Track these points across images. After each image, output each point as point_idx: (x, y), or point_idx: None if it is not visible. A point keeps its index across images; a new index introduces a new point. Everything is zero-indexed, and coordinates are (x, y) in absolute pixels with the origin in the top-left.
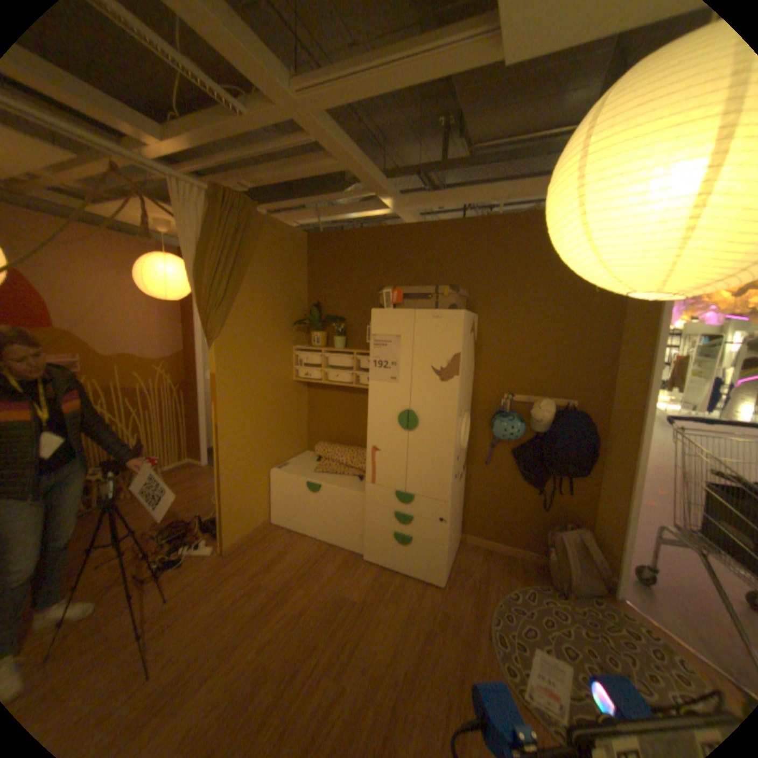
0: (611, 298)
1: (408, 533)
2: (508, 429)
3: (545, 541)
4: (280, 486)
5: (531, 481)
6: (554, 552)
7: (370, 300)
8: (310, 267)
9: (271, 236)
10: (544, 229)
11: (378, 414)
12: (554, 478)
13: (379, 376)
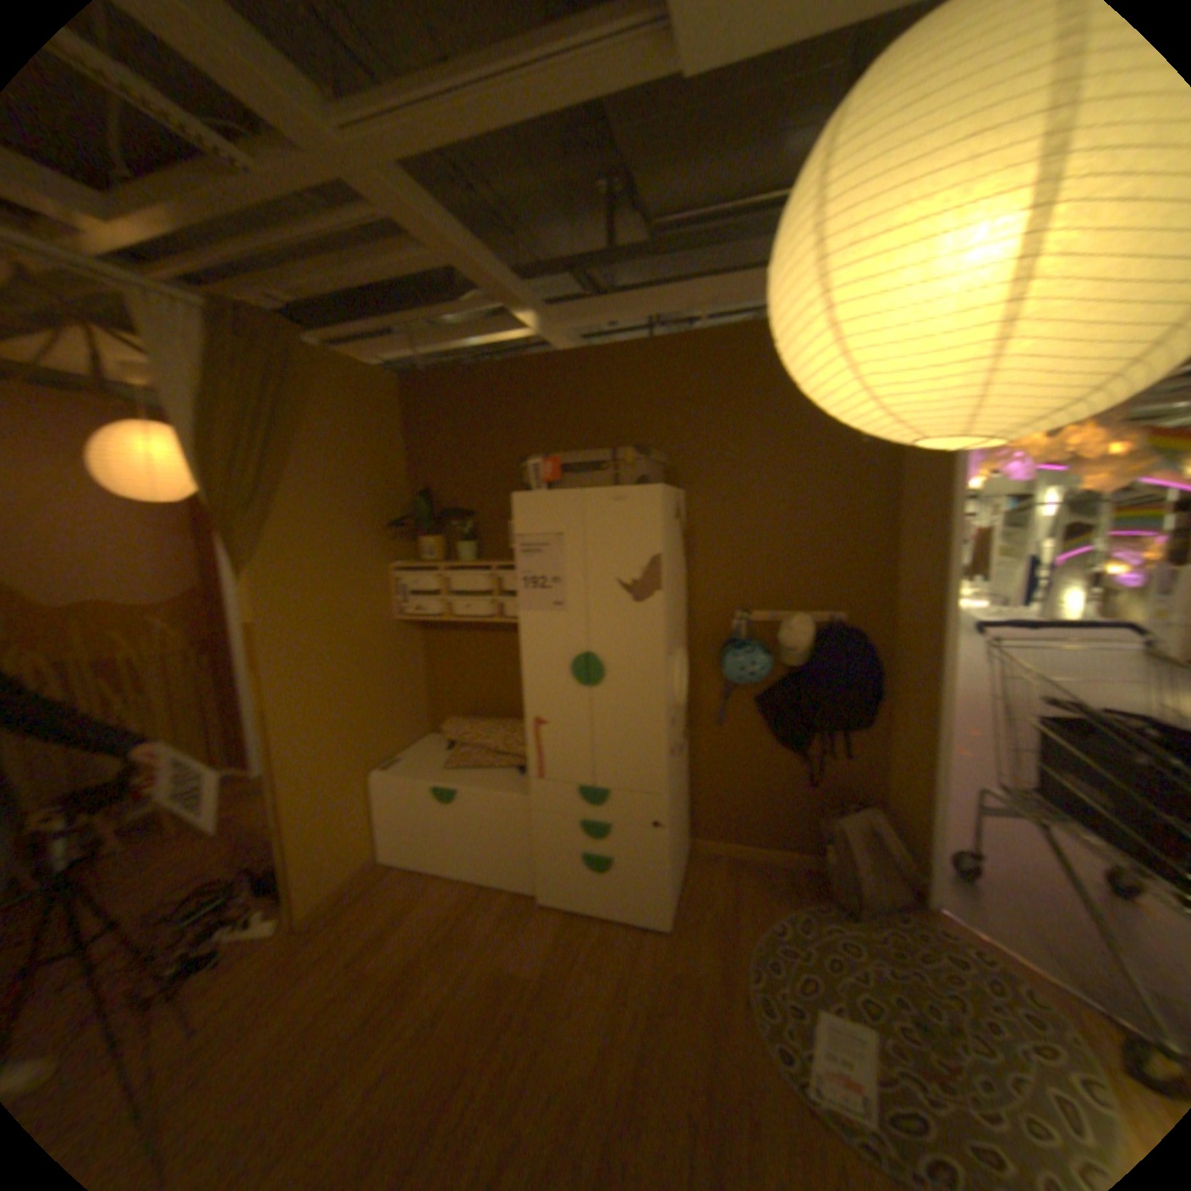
0: (880, 450)
1: (604, 853)
2: (746, 667)
3: (817, 835)
4: (385, 800)
5: (787, 743)
6: (832, 851)
7: (509, 478)
8: (405, 430)
9: (329, 382)
10: (772, 350)
11: (538, 665)
12: (821, 736)
13: (534, 602)
